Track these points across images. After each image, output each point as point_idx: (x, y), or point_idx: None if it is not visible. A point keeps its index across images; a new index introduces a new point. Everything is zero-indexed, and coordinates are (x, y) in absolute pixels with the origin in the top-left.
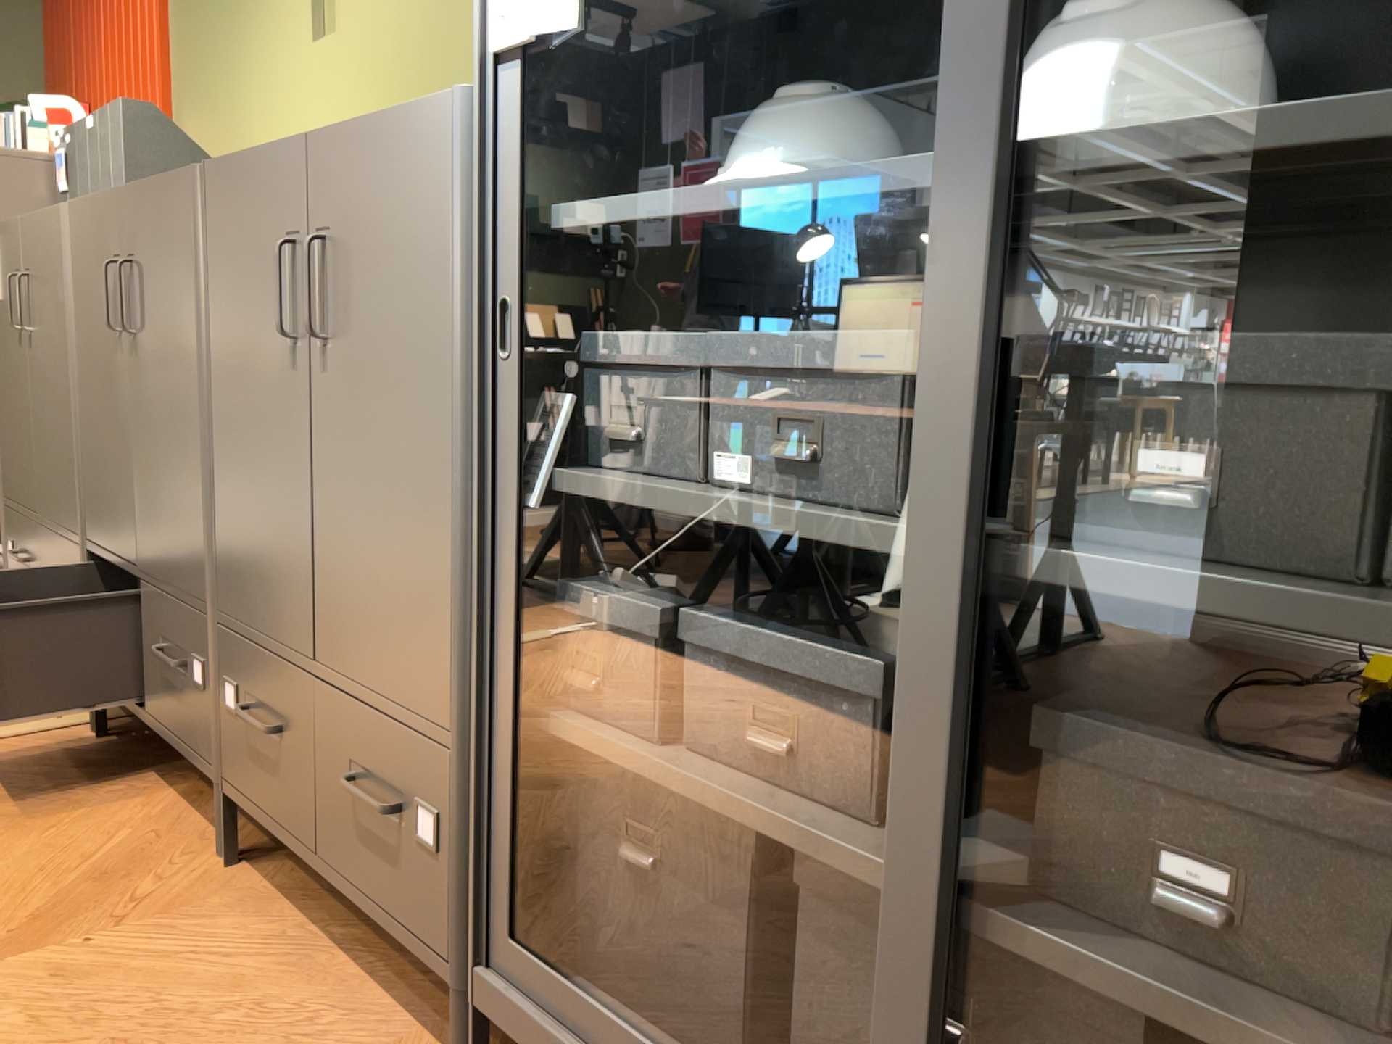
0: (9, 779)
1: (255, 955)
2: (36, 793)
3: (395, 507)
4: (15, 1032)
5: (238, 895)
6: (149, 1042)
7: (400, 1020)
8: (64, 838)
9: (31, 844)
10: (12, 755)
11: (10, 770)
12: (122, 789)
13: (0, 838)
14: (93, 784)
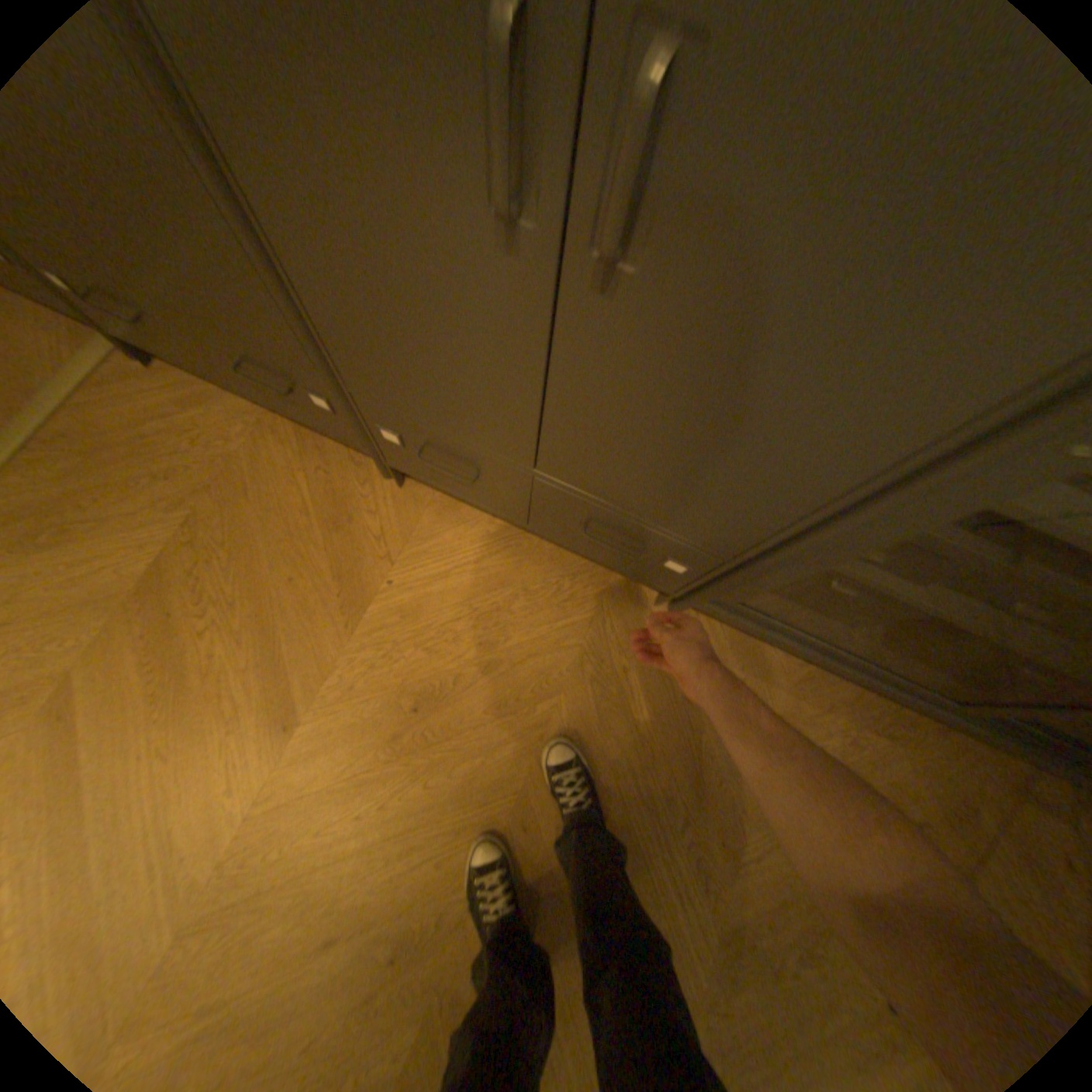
0: (142, 445)
1: (485, 551)
2: (184, 454)
3: (719, 459)
4: (422, 654)
5: (428, 507)
6: (492, 631)
7: (593, 566)
8: (264, 496)
9: (250, 509)
10: (105, 413)
11: (130, 434)
12: (241, 427)
13: (221, 511)
14: (214, 429)
